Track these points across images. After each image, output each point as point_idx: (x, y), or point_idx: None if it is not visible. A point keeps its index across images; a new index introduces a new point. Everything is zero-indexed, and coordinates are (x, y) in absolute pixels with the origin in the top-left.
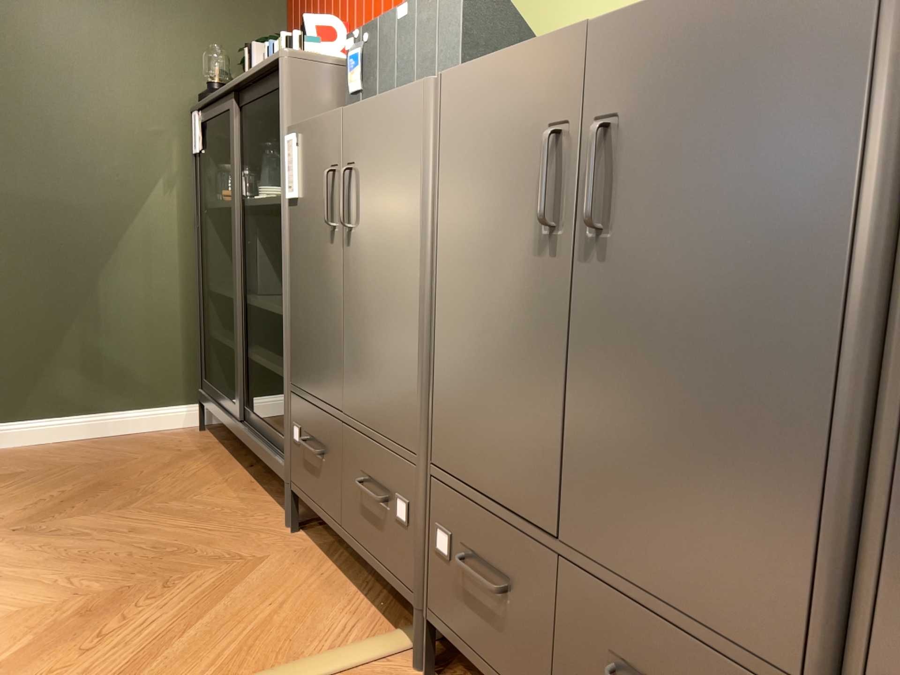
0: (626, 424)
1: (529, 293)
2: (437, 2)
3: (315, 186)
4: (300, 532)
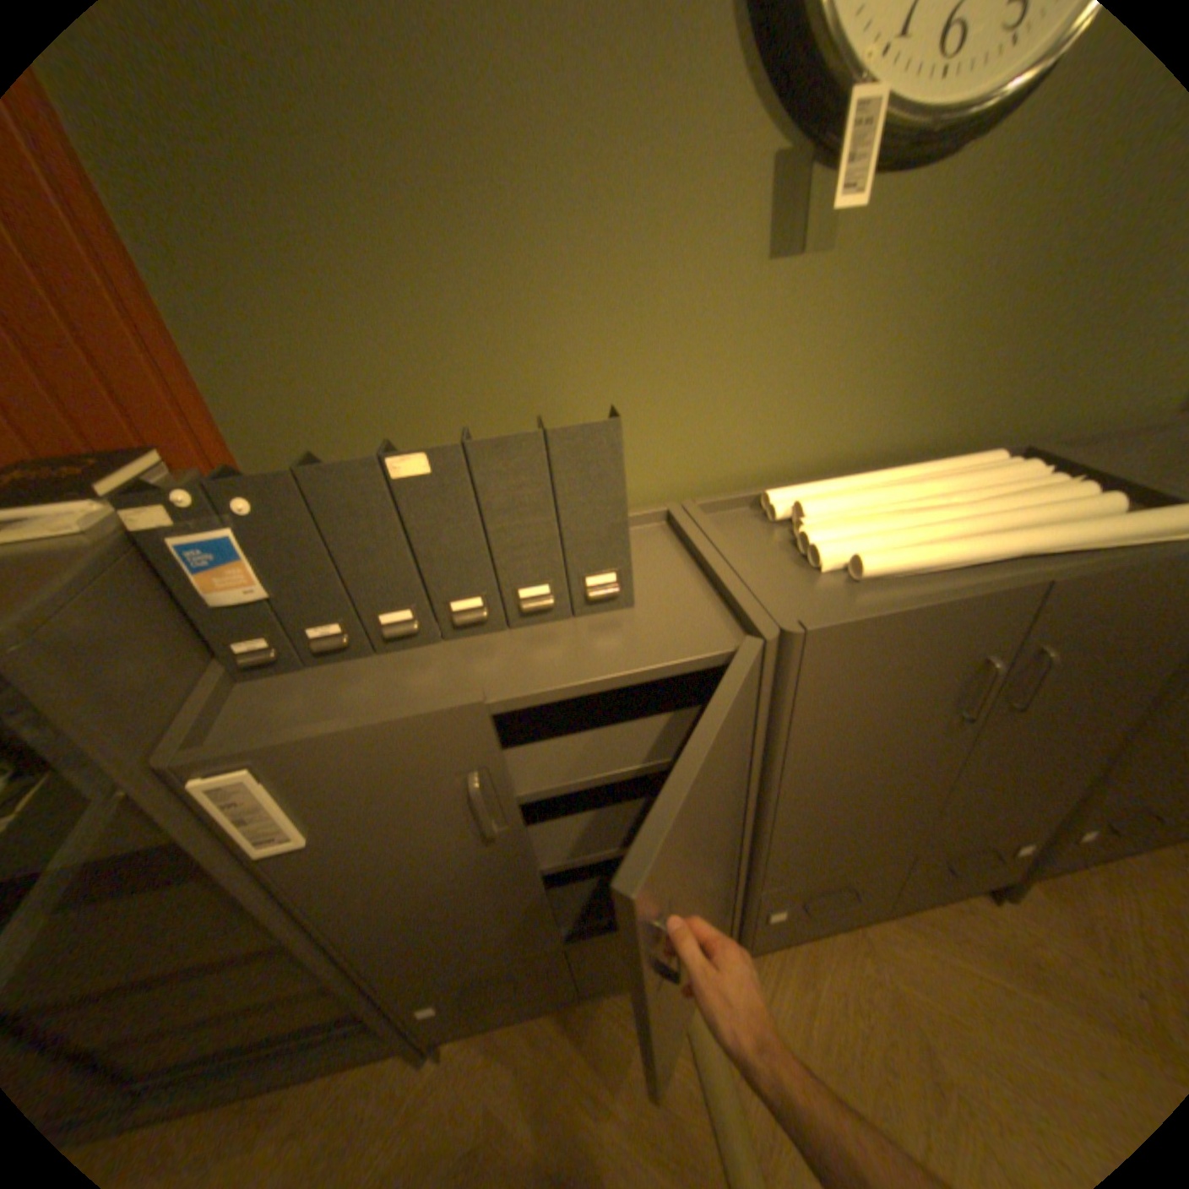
0: (1000, 785)
1: (925, 761)
2: (547, 457)
3: (394, 808)
4: (444, 1050)
